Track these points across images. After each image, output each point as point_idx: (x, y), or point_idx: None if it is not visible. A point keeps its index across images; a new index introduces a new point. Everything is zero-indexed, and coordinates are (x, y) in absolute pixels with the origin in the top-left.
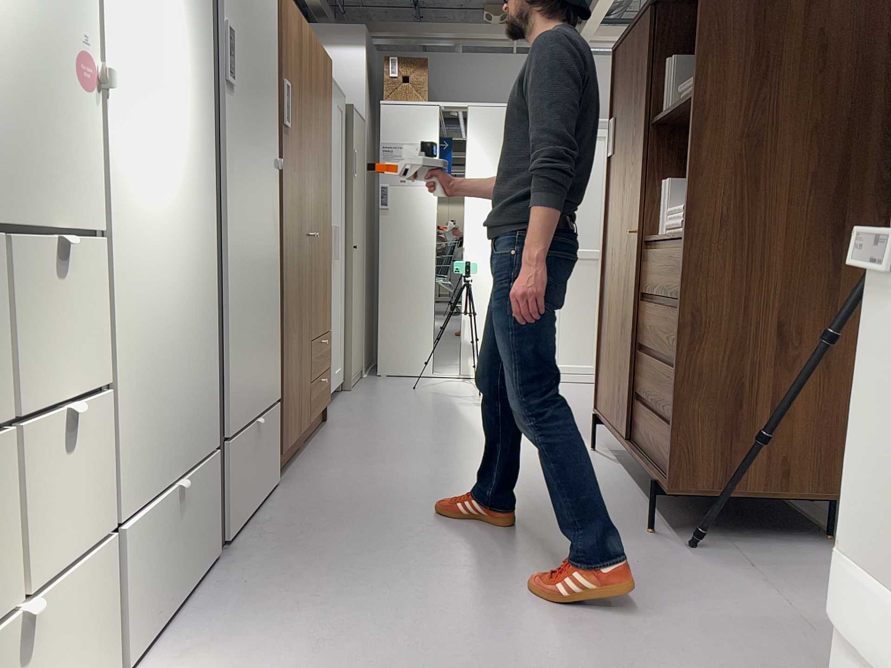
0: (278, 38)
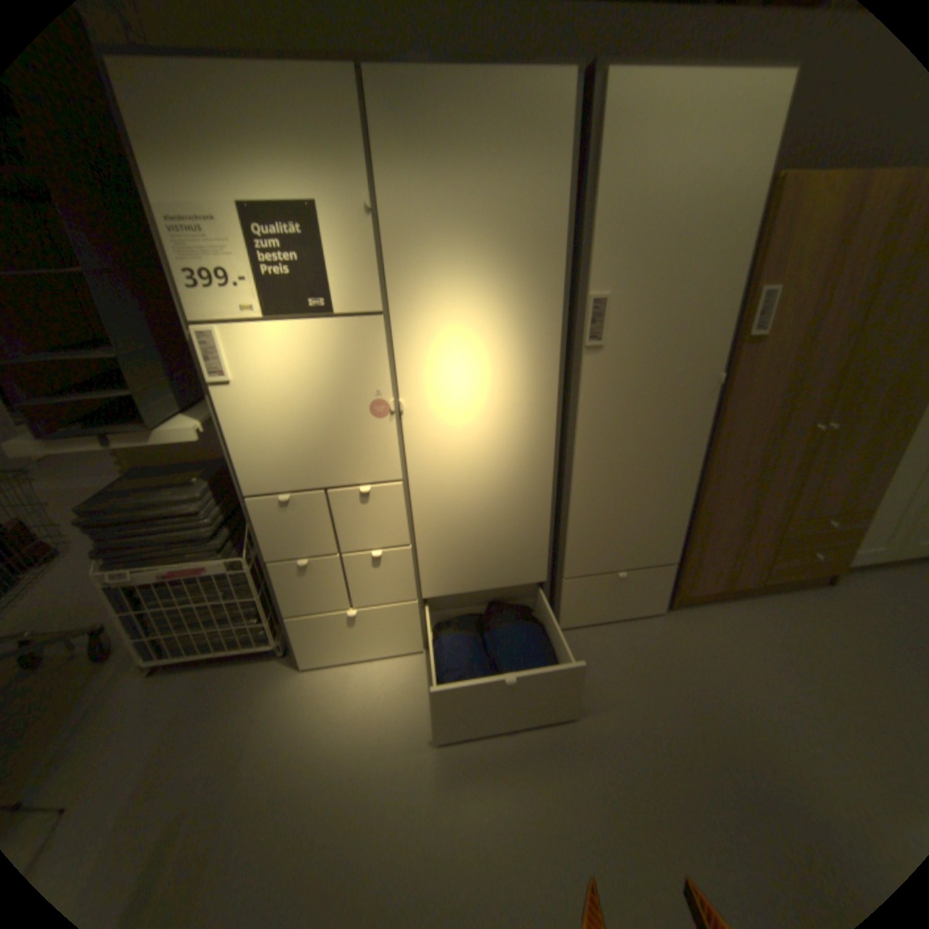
0: (769, 239)
